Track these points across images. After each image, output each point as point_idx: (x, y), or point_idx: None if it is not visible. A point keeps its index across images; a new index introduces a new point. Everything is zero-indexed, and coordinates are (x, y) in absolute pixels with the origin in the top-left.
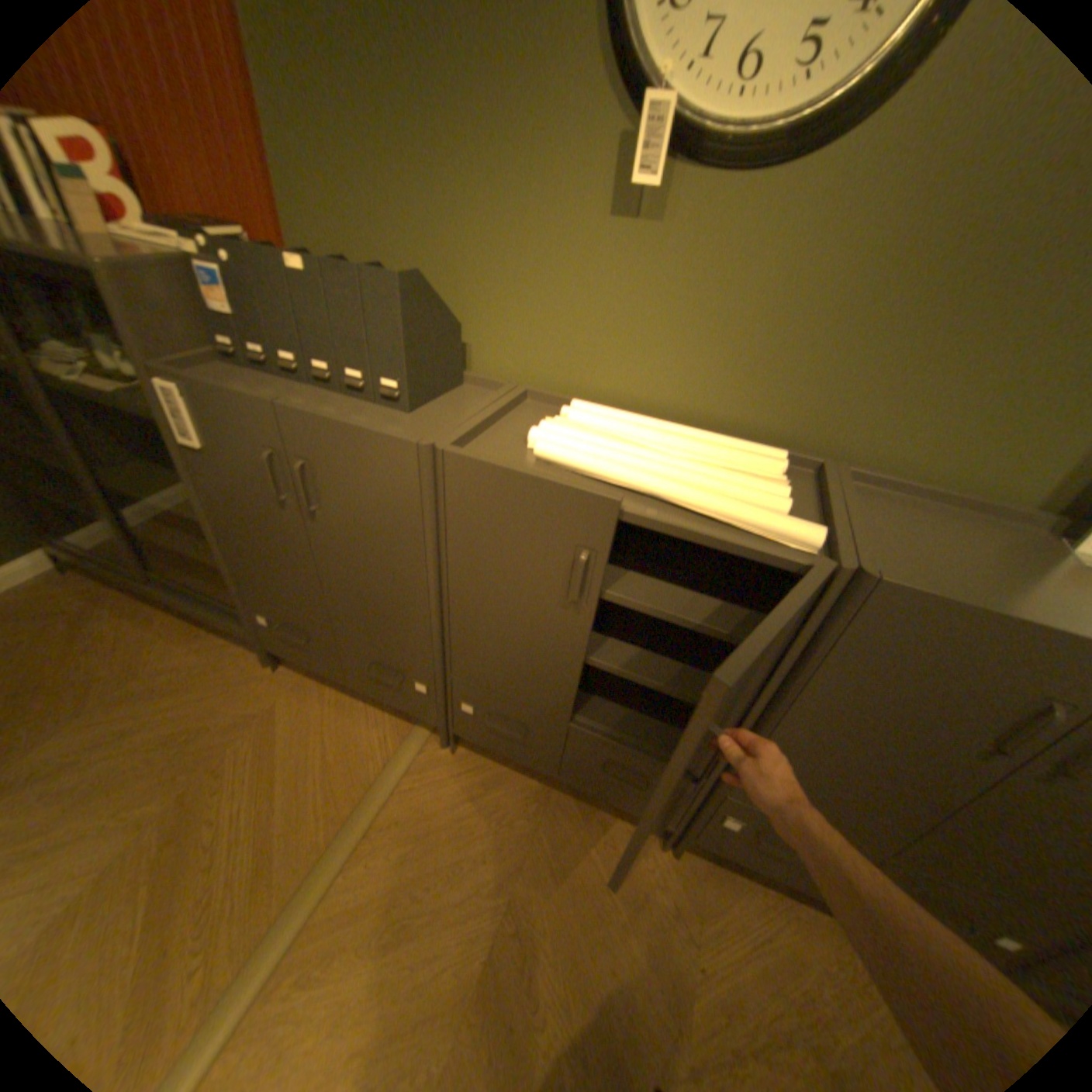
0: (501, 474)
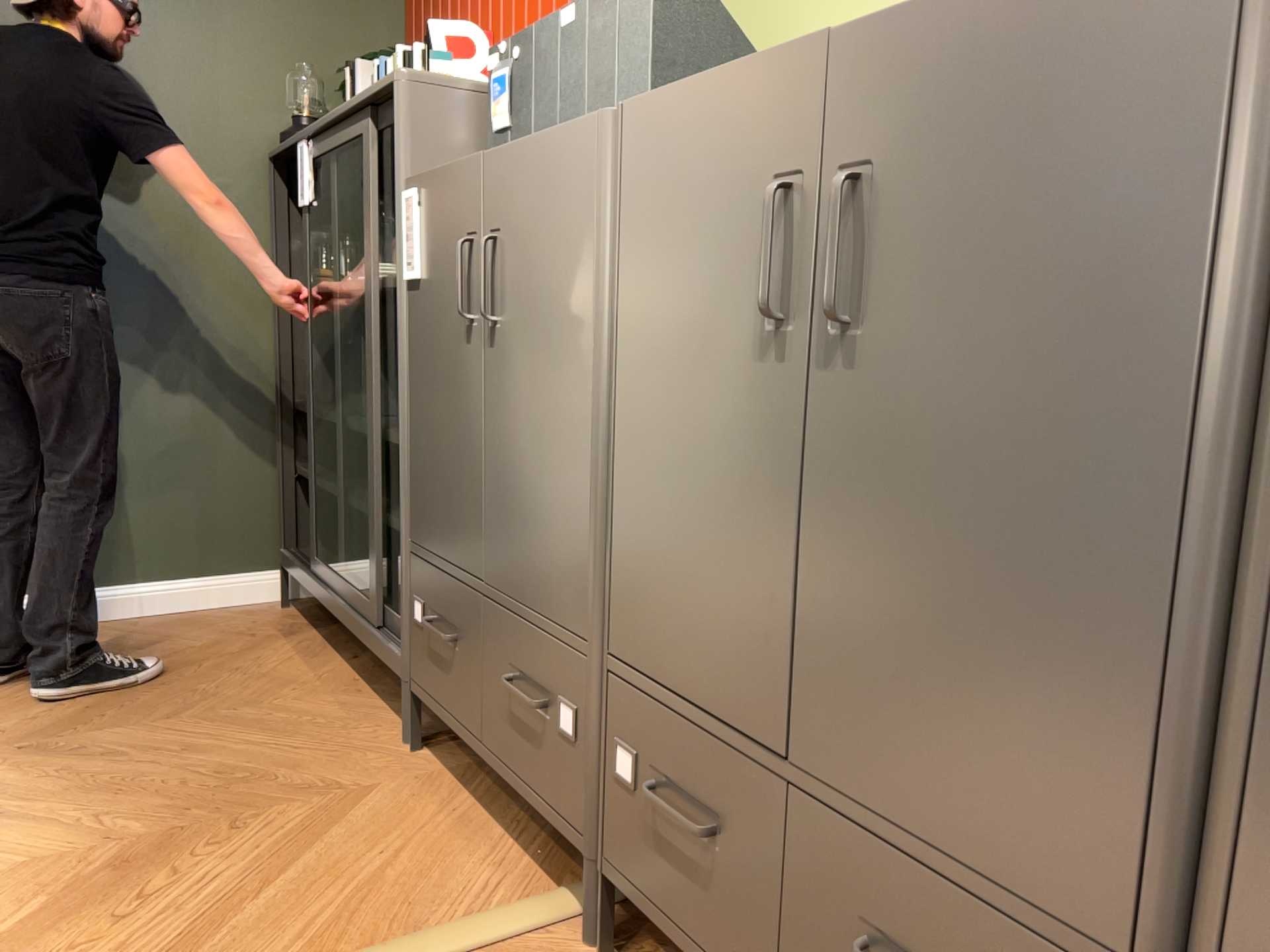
0: (678, 102)
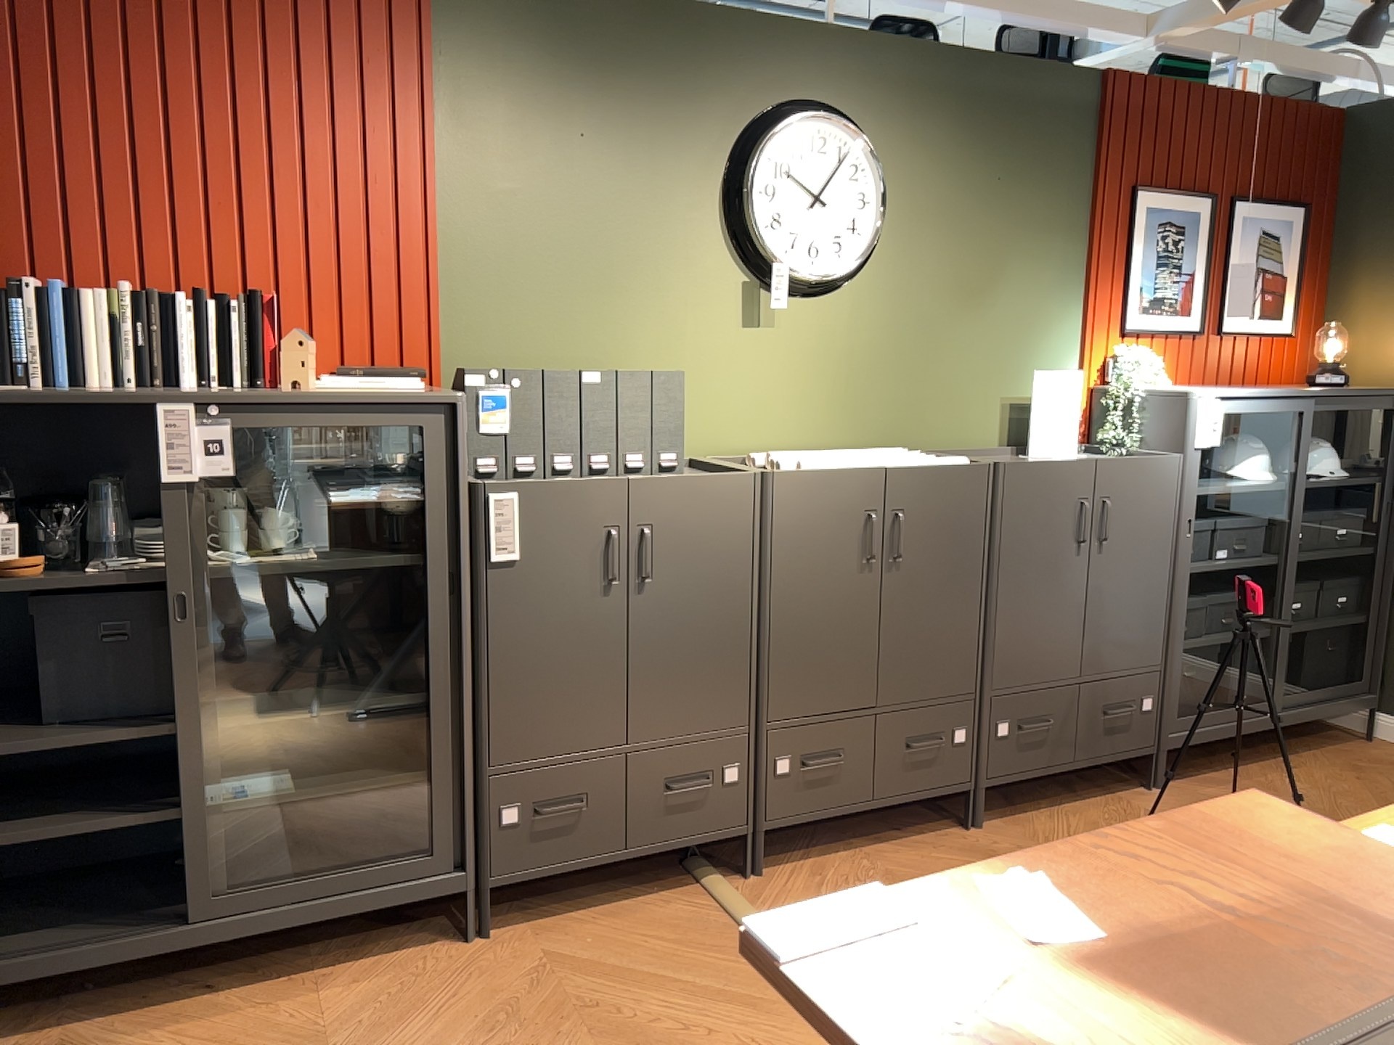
0: (814, 477)
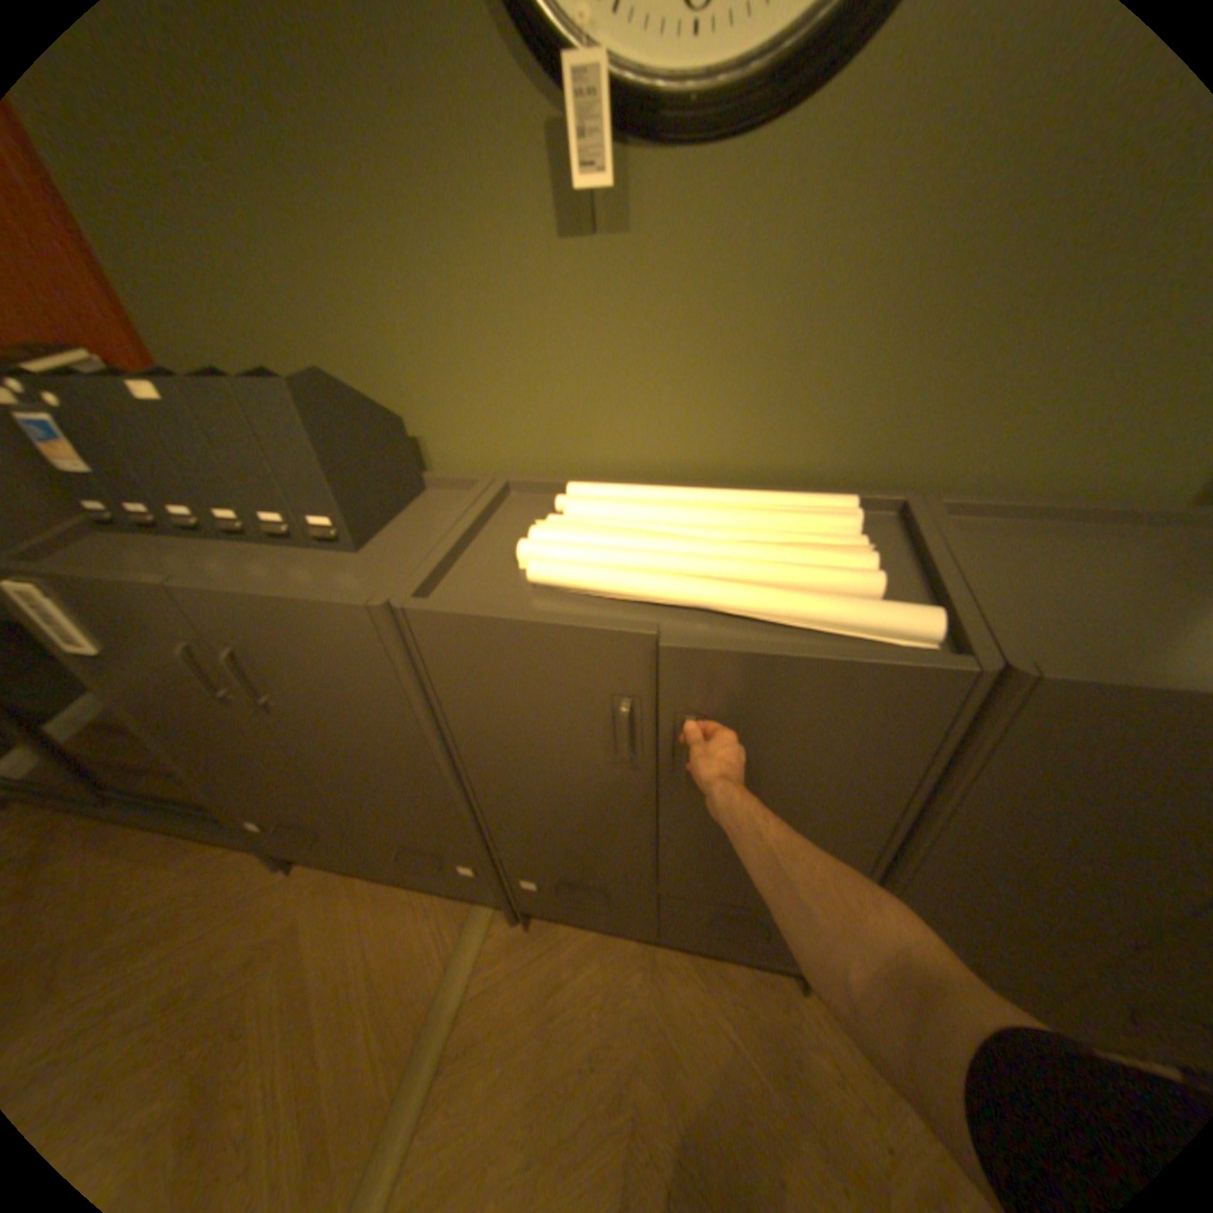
0: (487, 626)
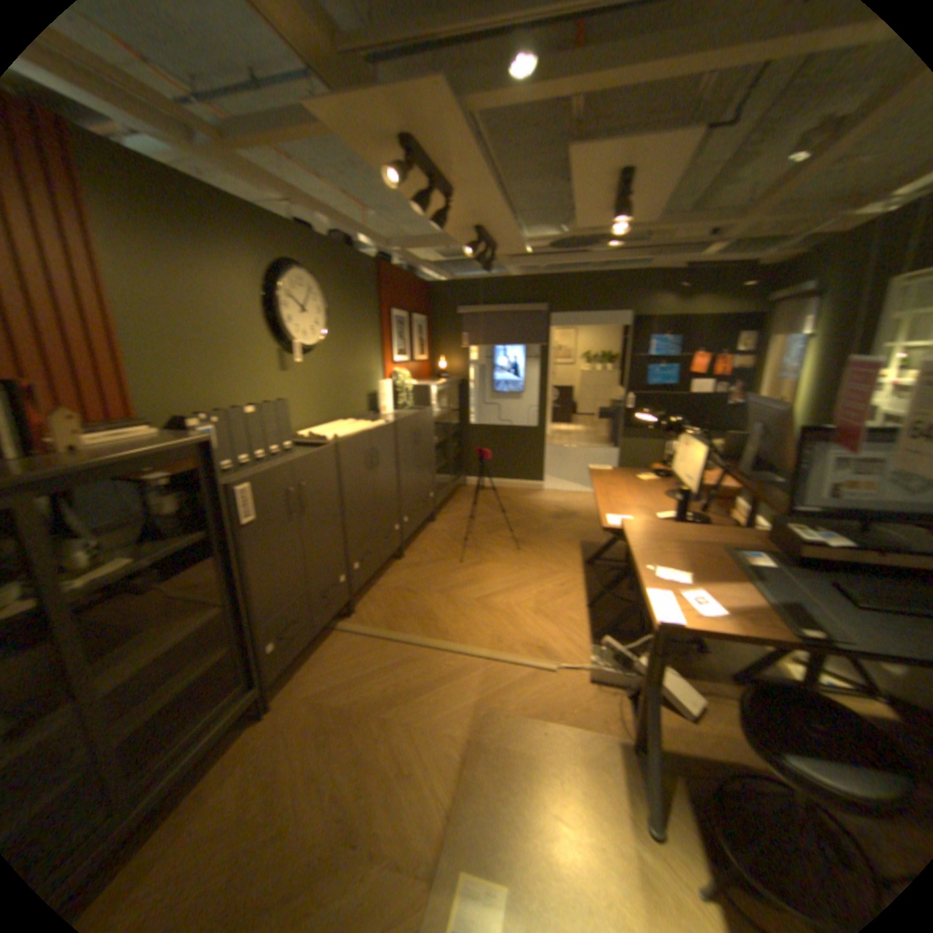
0: (349, 441)
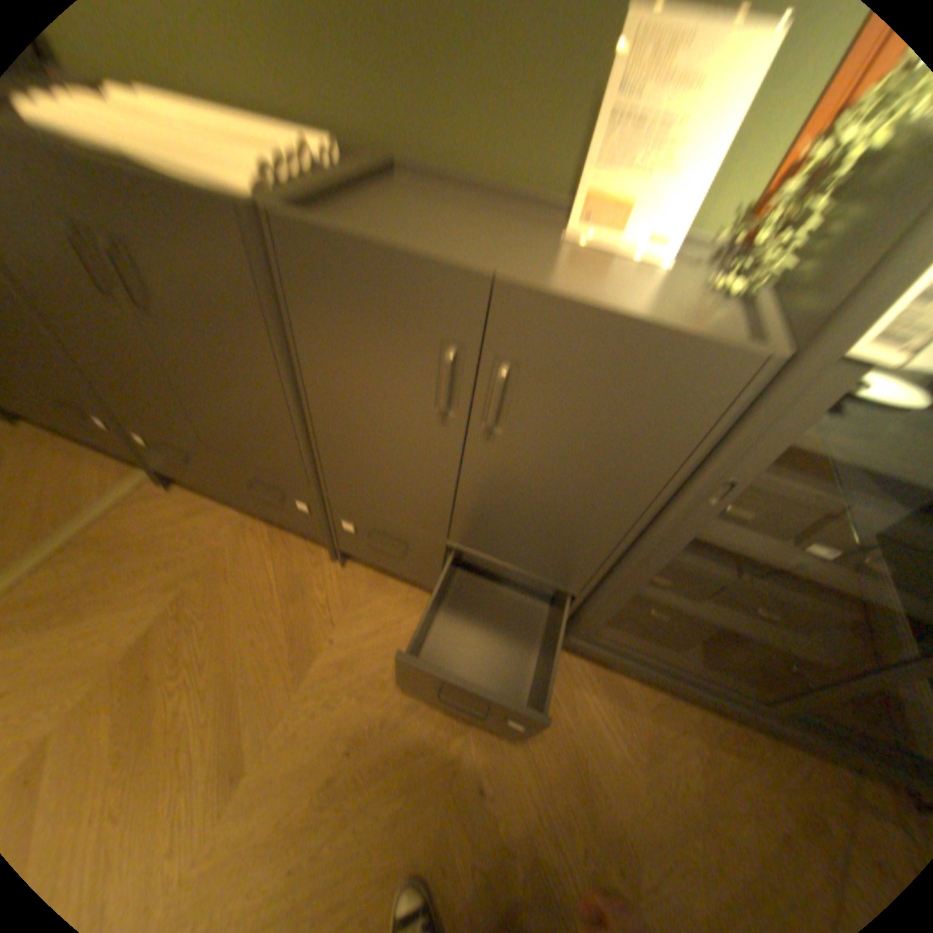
0: None
